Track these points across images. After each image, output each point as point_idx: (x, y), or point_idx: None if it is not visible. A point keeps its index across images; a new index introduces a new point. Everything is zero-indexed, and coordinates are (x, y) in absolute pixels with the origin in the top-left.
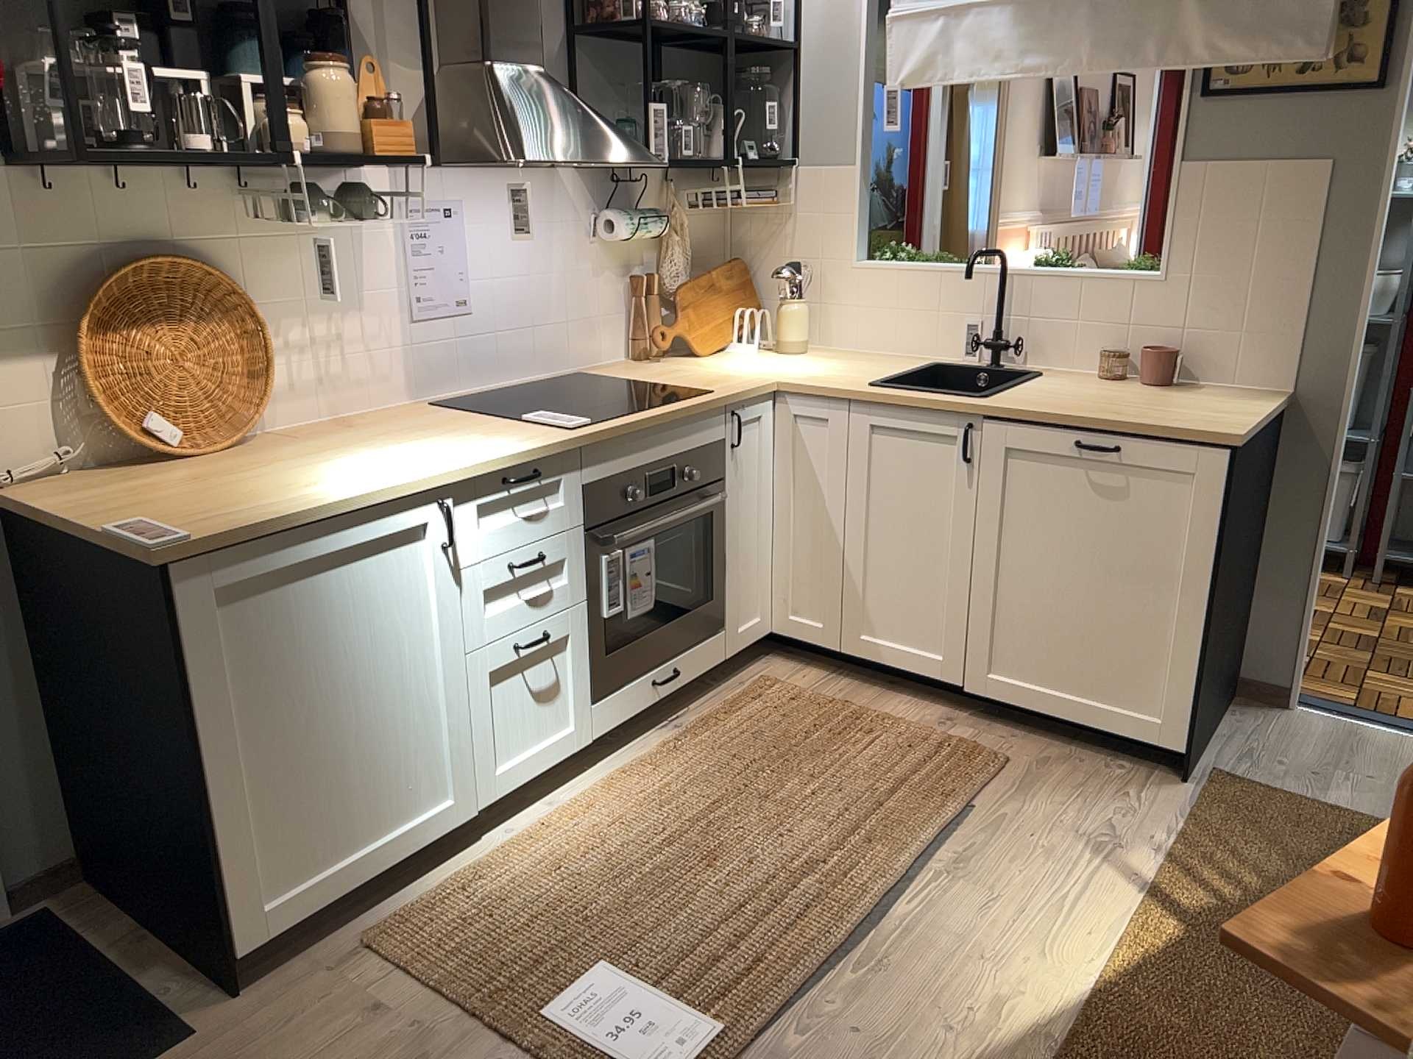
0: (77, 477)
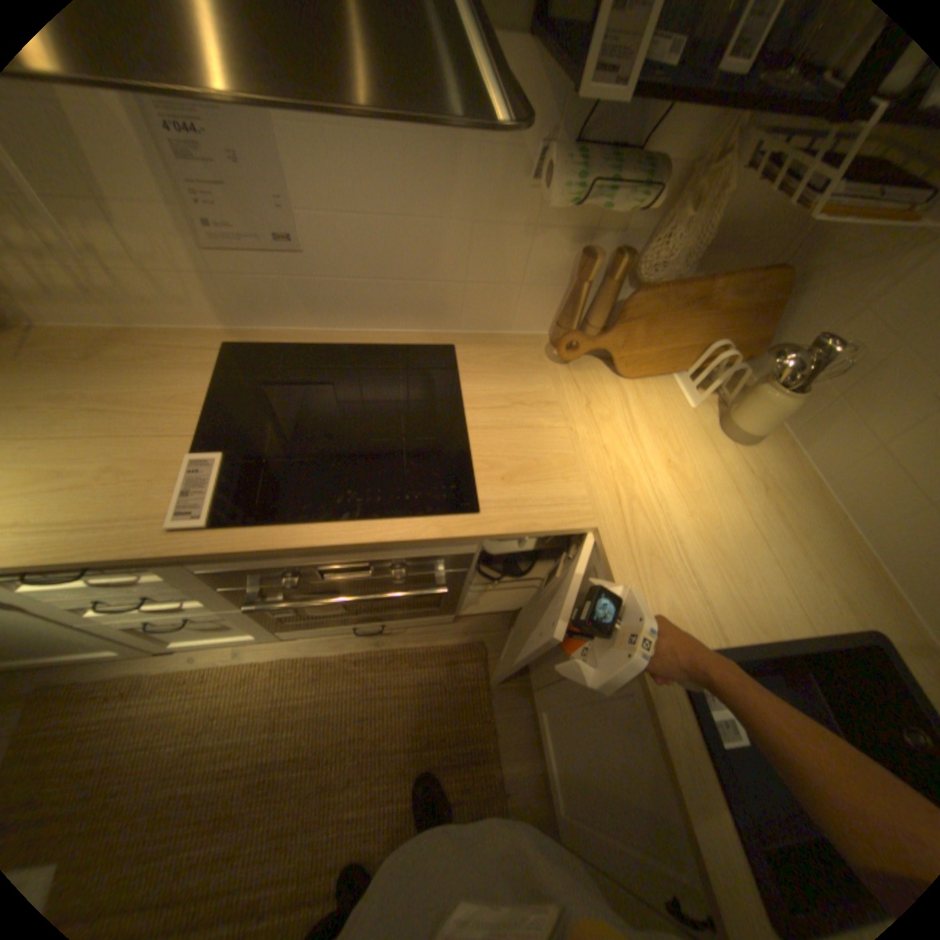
0: None
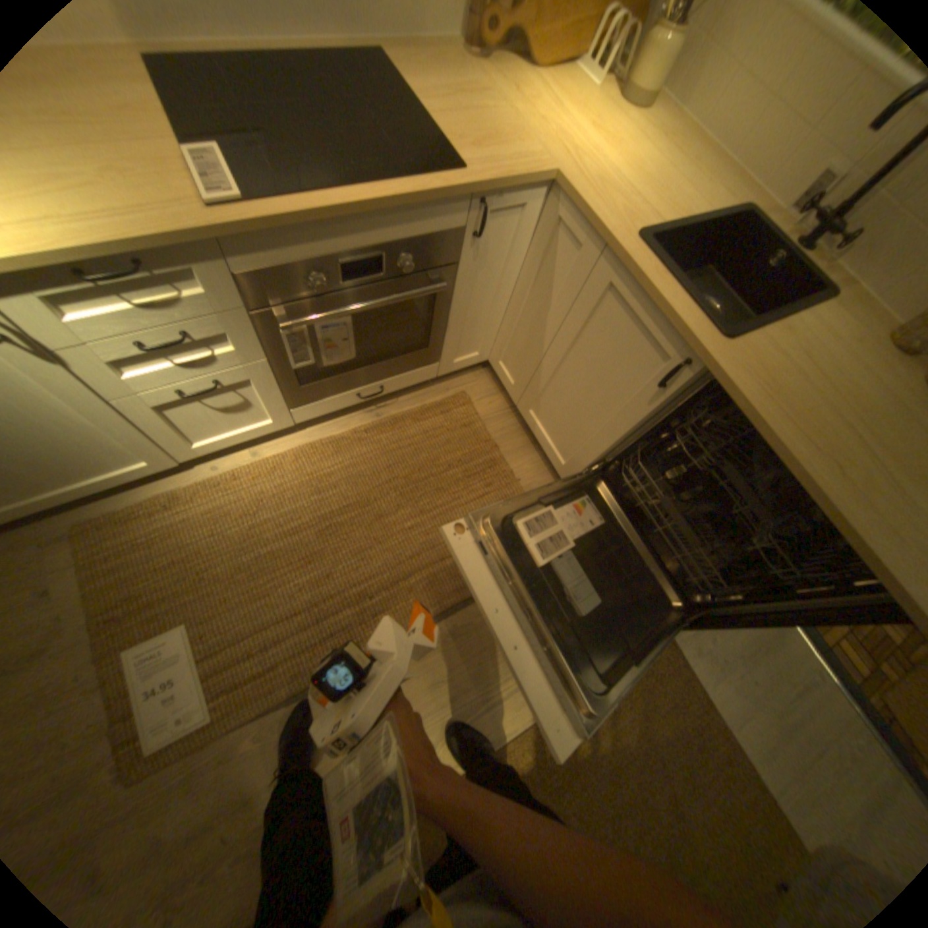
0: None
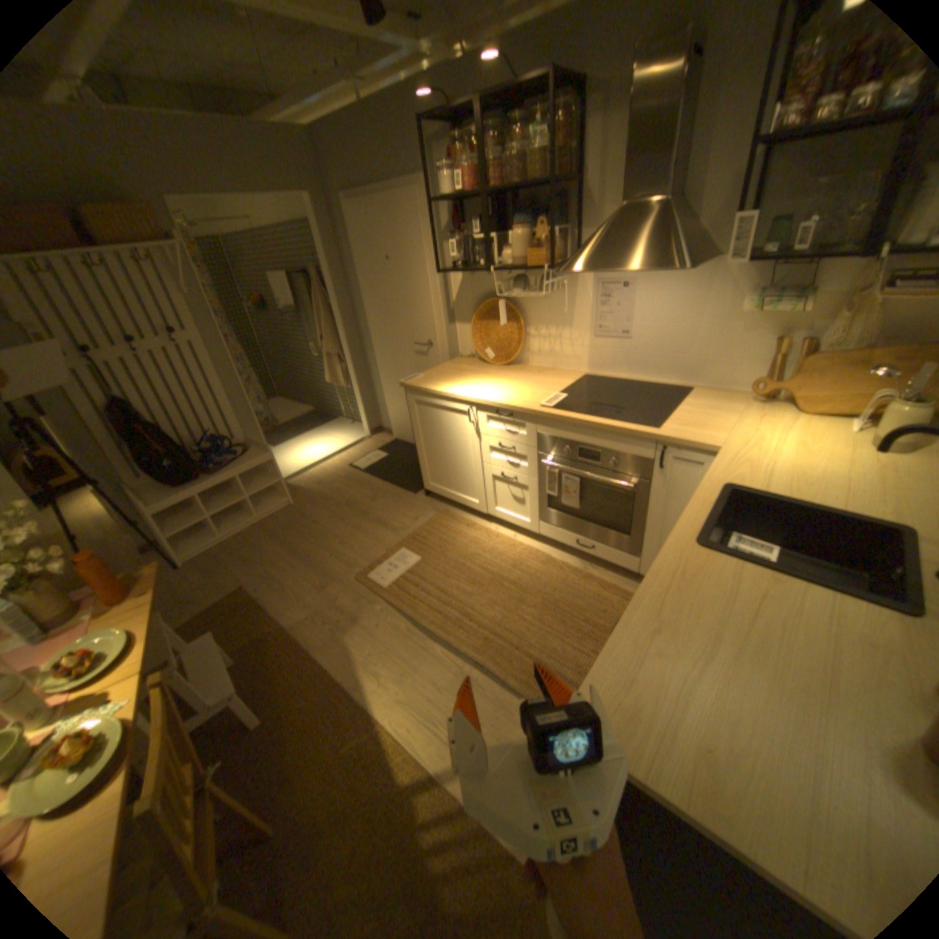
0: (469, 359)
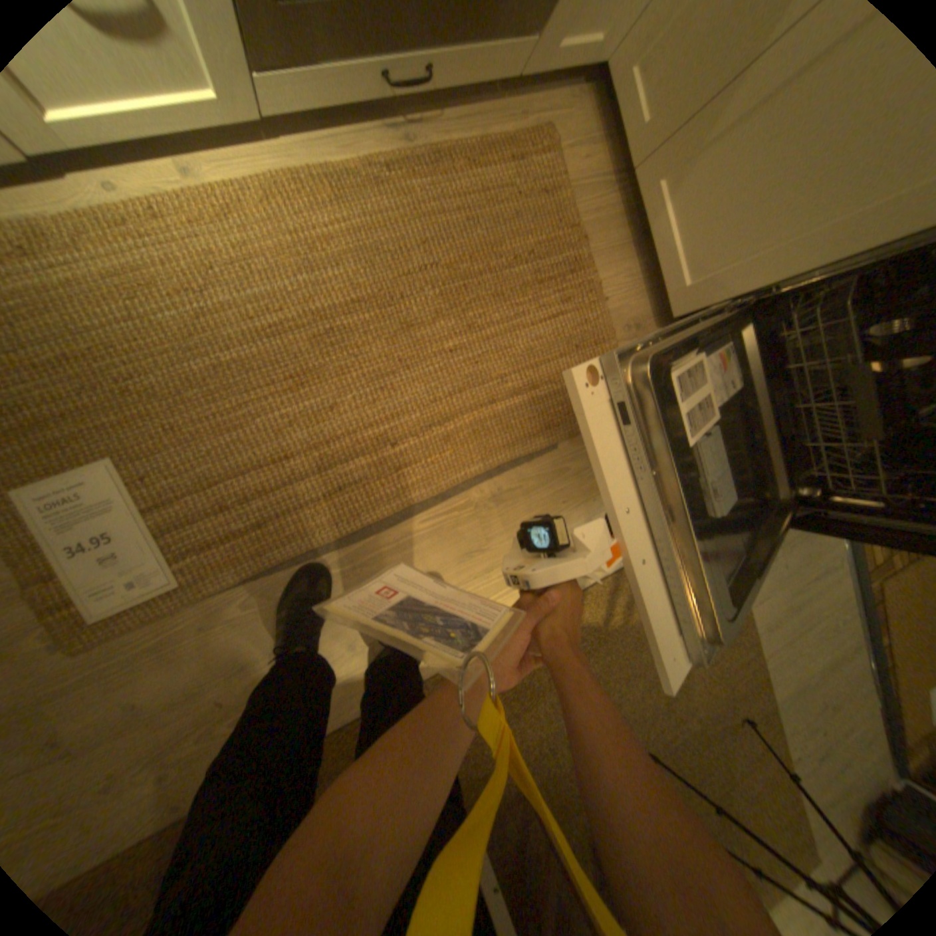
0: None
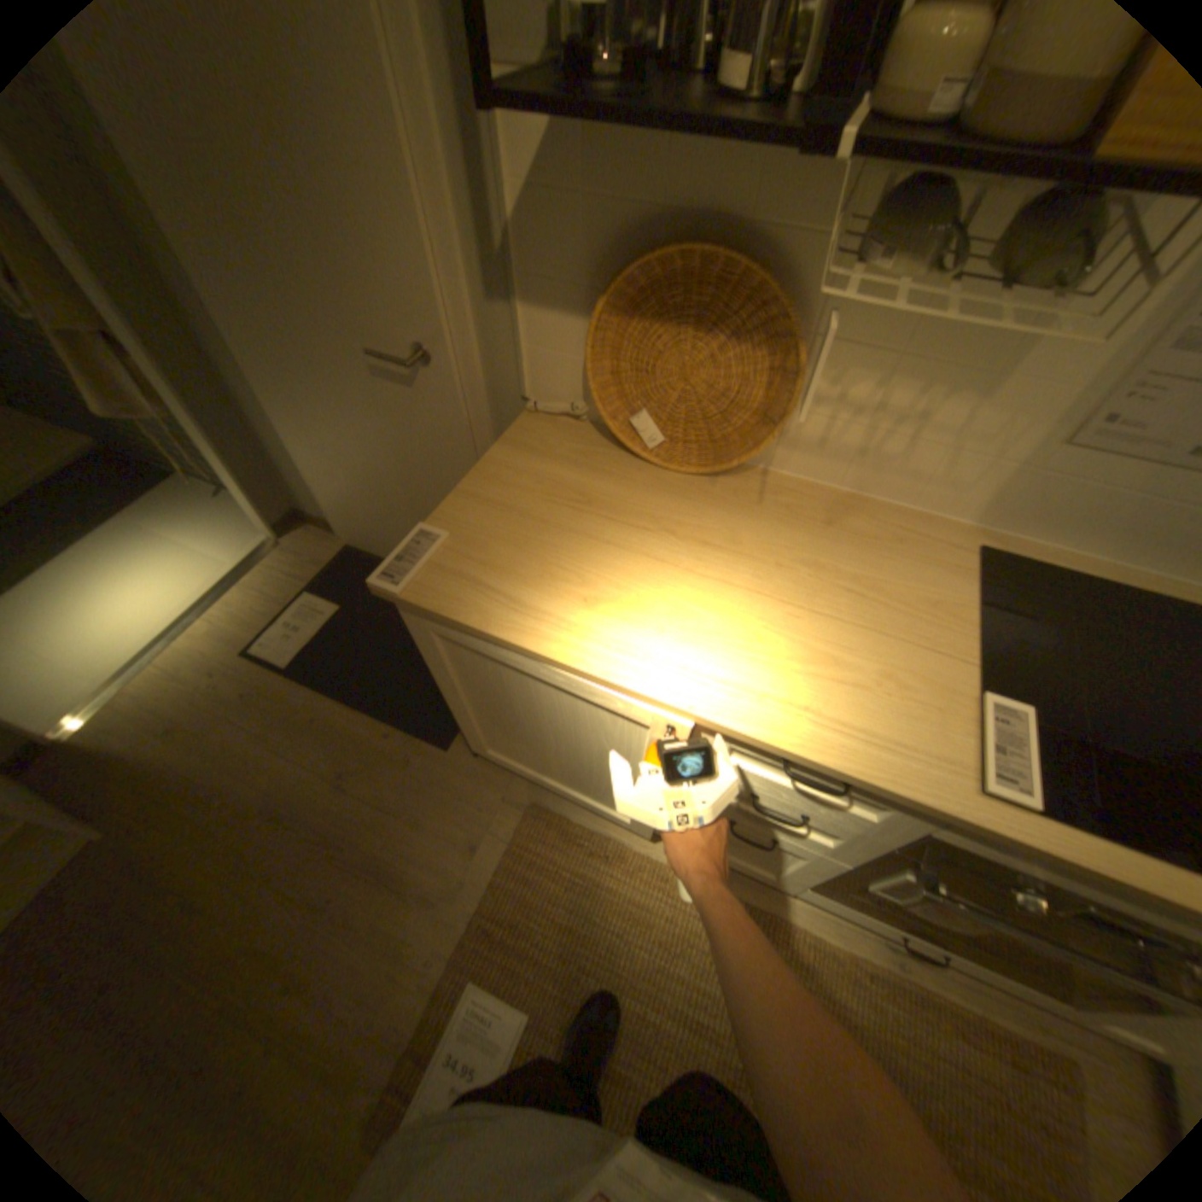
0: (572, 429)
